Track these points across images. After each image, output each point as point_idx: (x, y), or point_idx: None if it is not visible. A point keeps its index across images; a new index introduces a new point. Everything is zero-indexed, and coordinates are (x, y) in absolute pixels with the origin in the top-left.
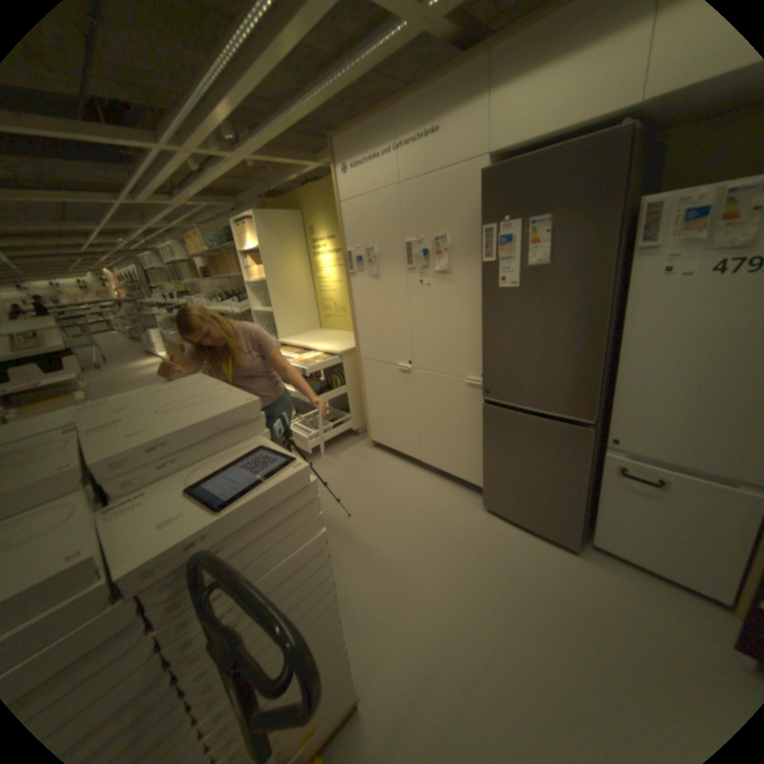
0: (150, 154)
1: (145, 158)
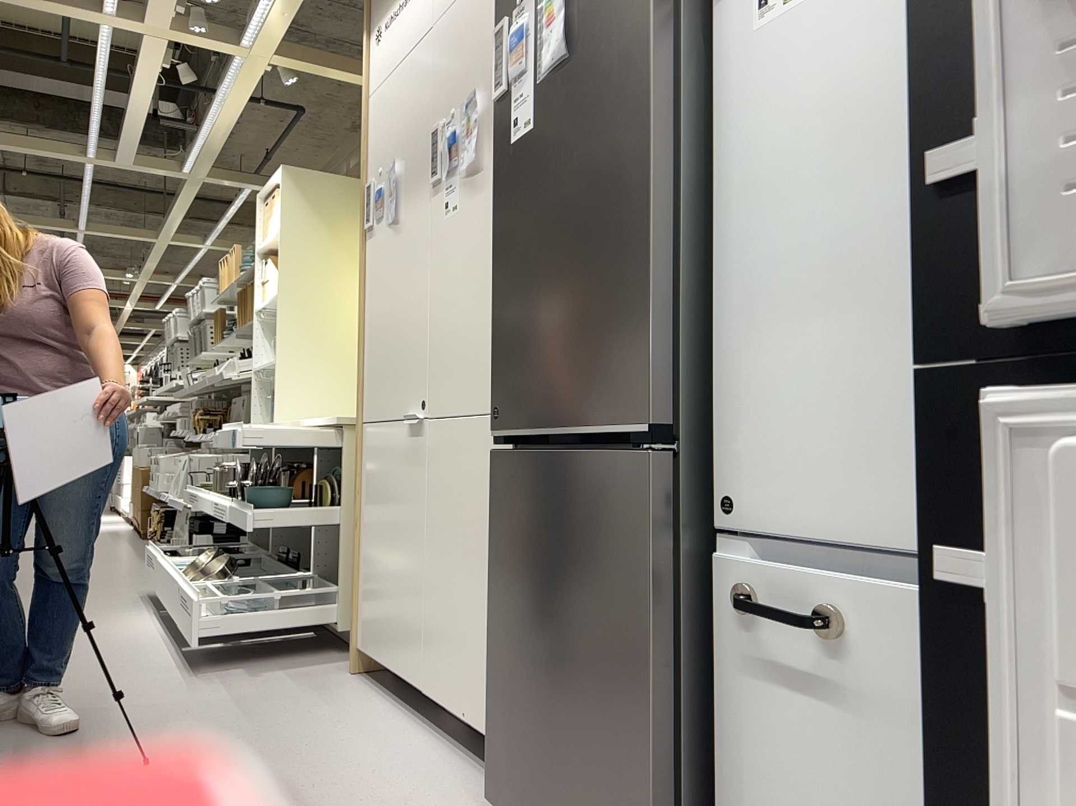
0: (100, 37)
1: (99, 47)
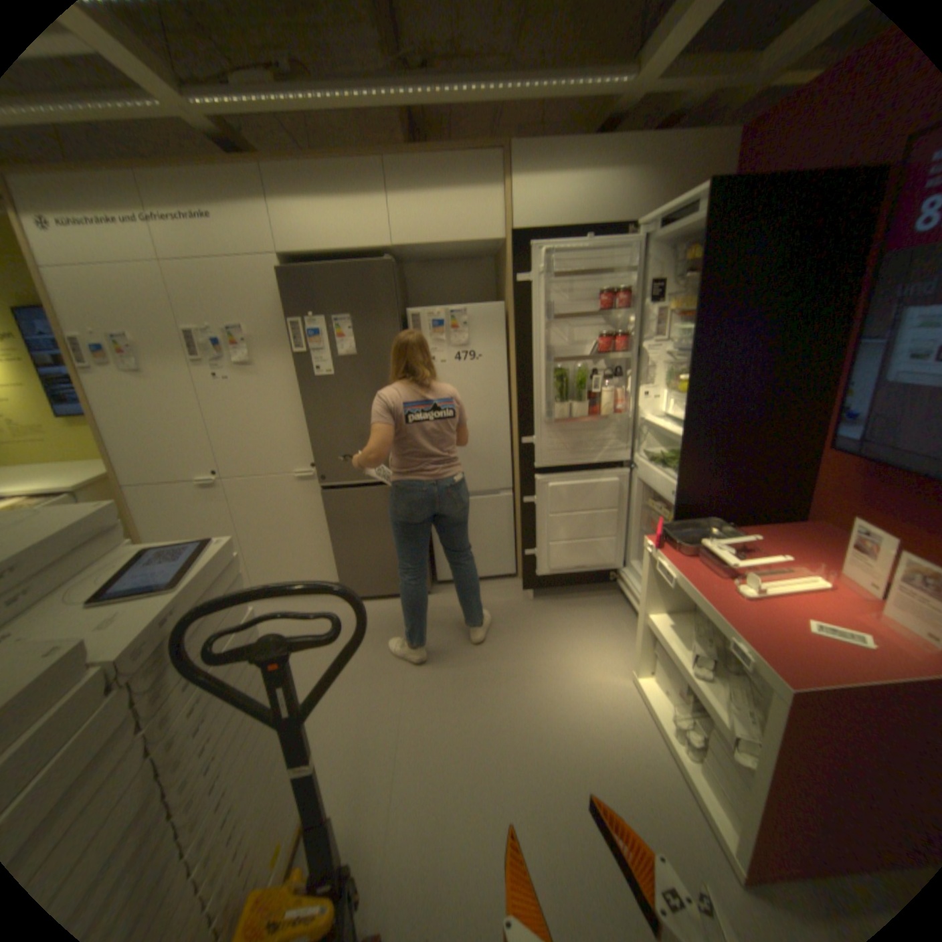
0: None
1: None
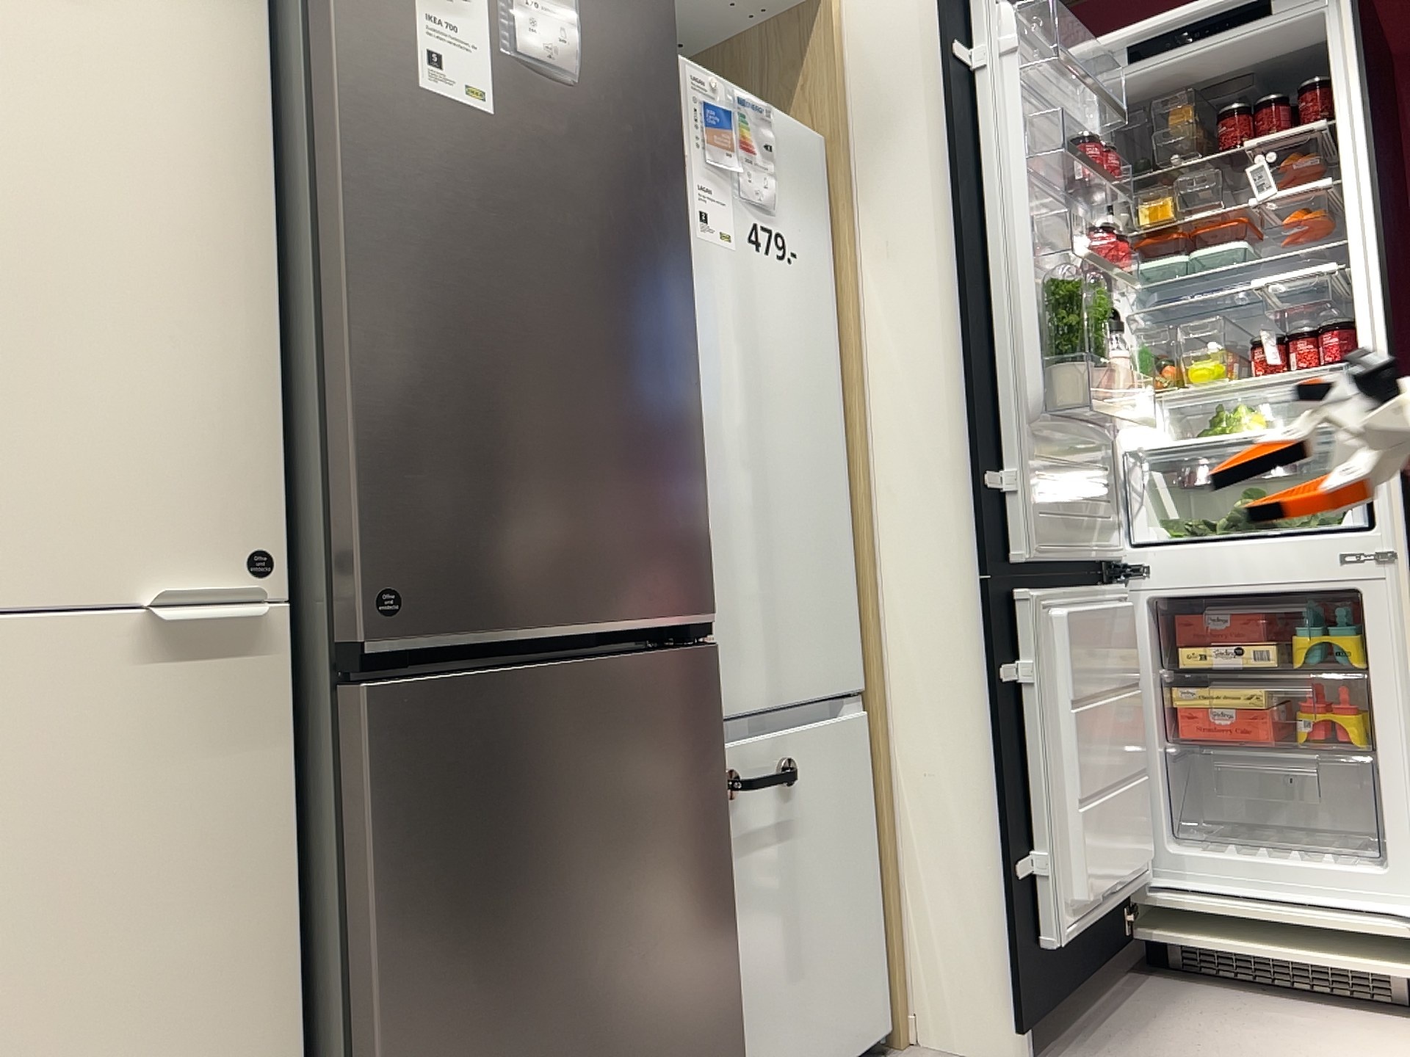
0: None
1: None
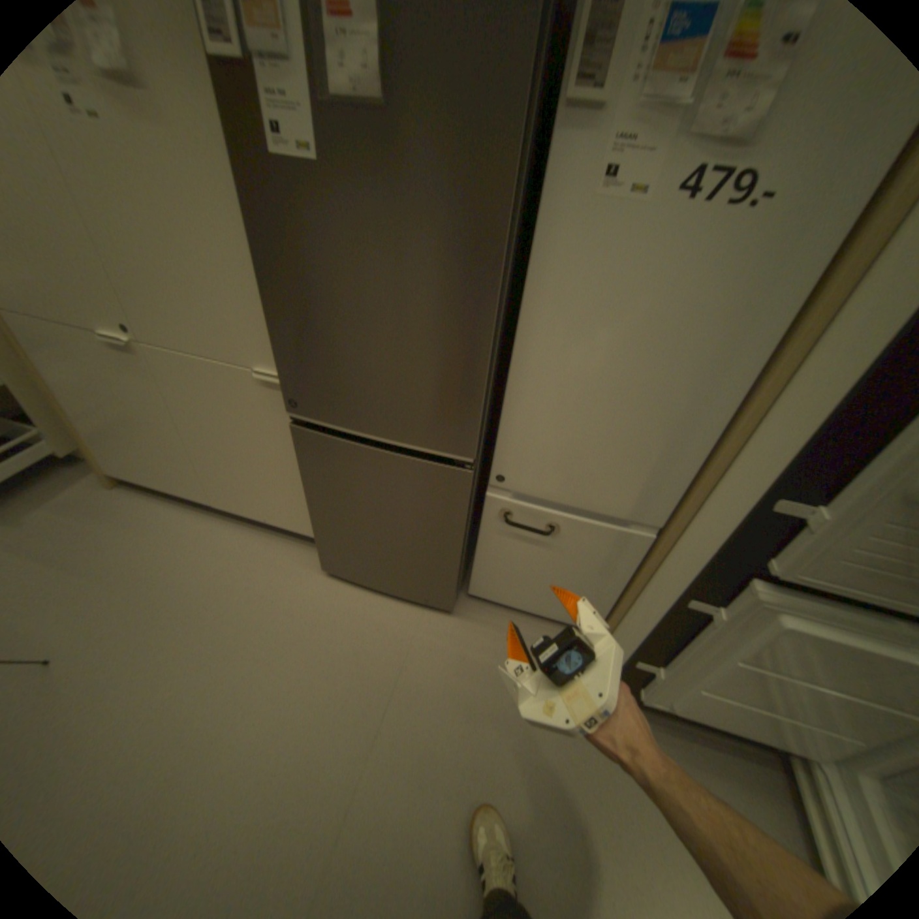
0: None
1: None
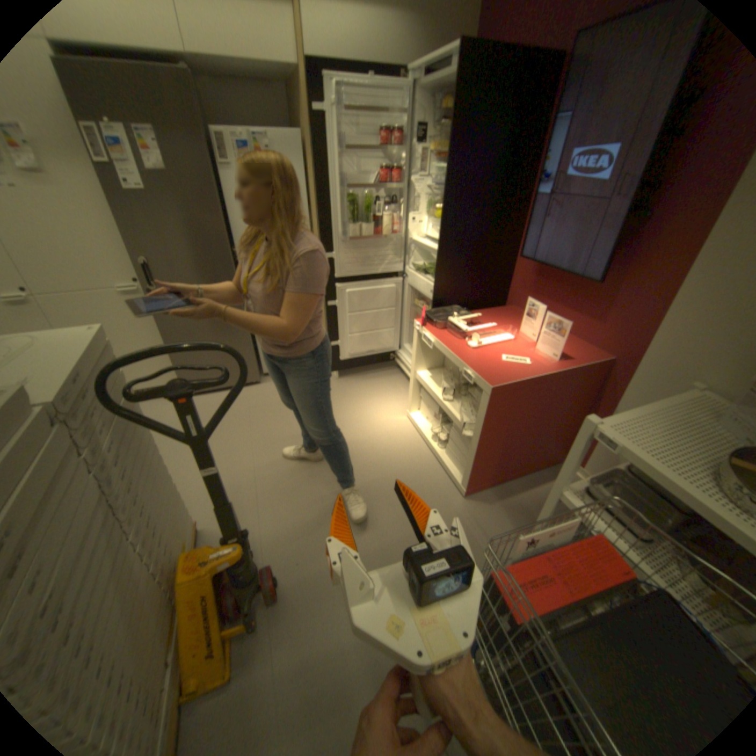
0: None
1: None
